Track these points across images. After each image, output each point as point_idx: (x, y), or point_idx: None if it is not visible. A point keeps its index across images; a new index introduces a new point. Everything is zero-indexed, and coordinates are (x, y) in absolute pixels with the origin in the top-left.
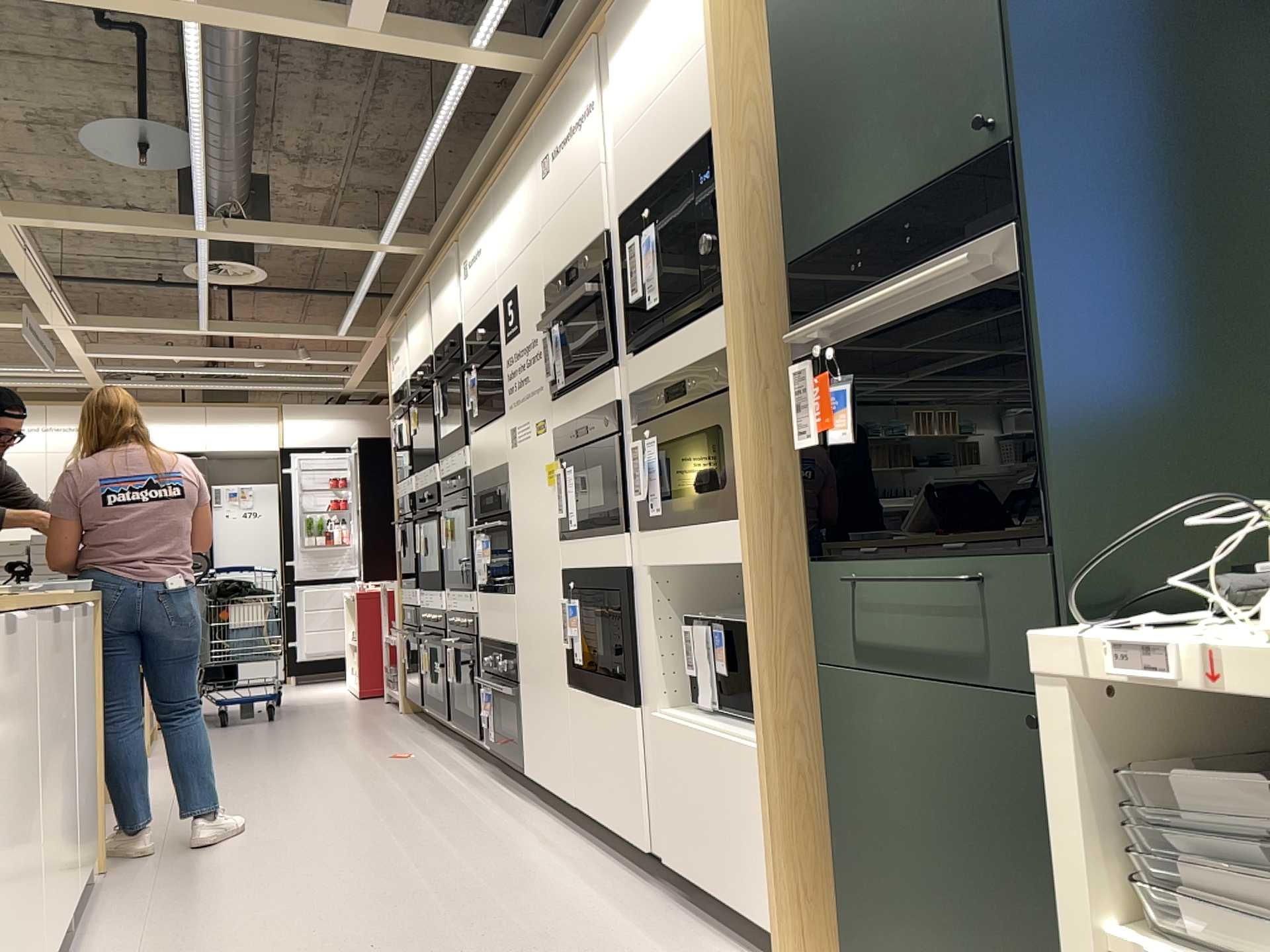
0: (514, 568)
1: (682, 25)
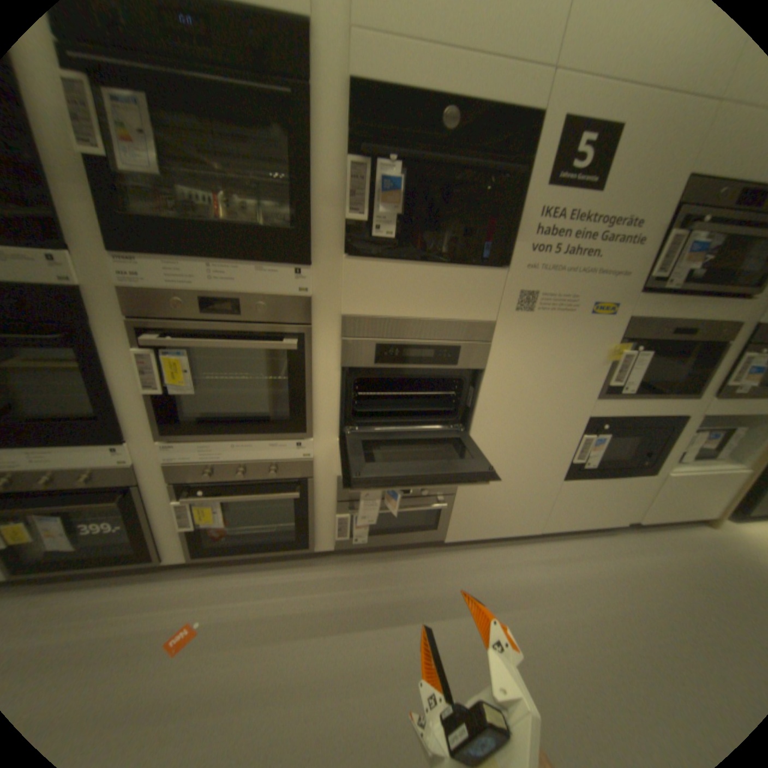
0: (476, 416)
1: None
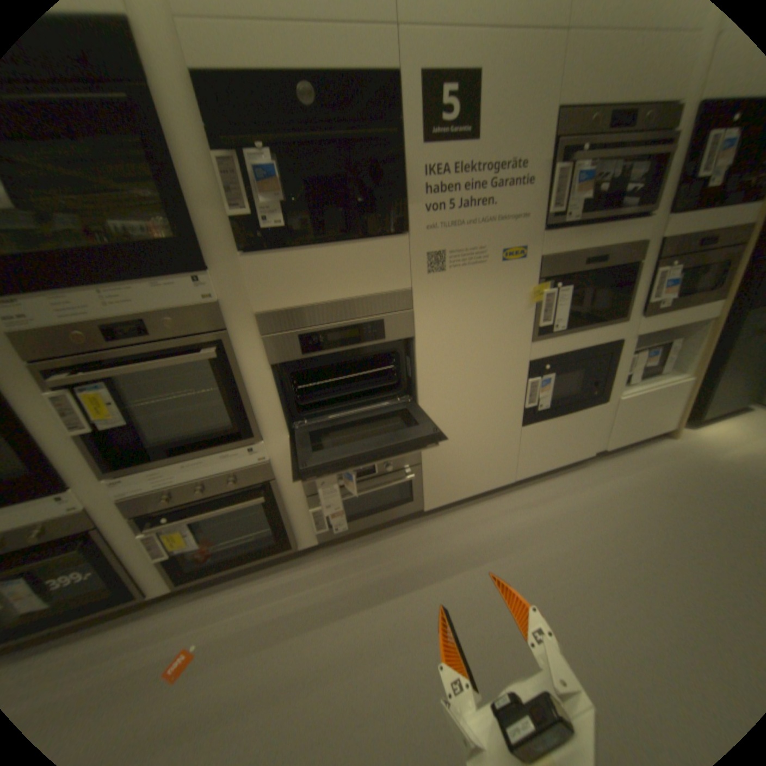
0: (419, 384)
1: None
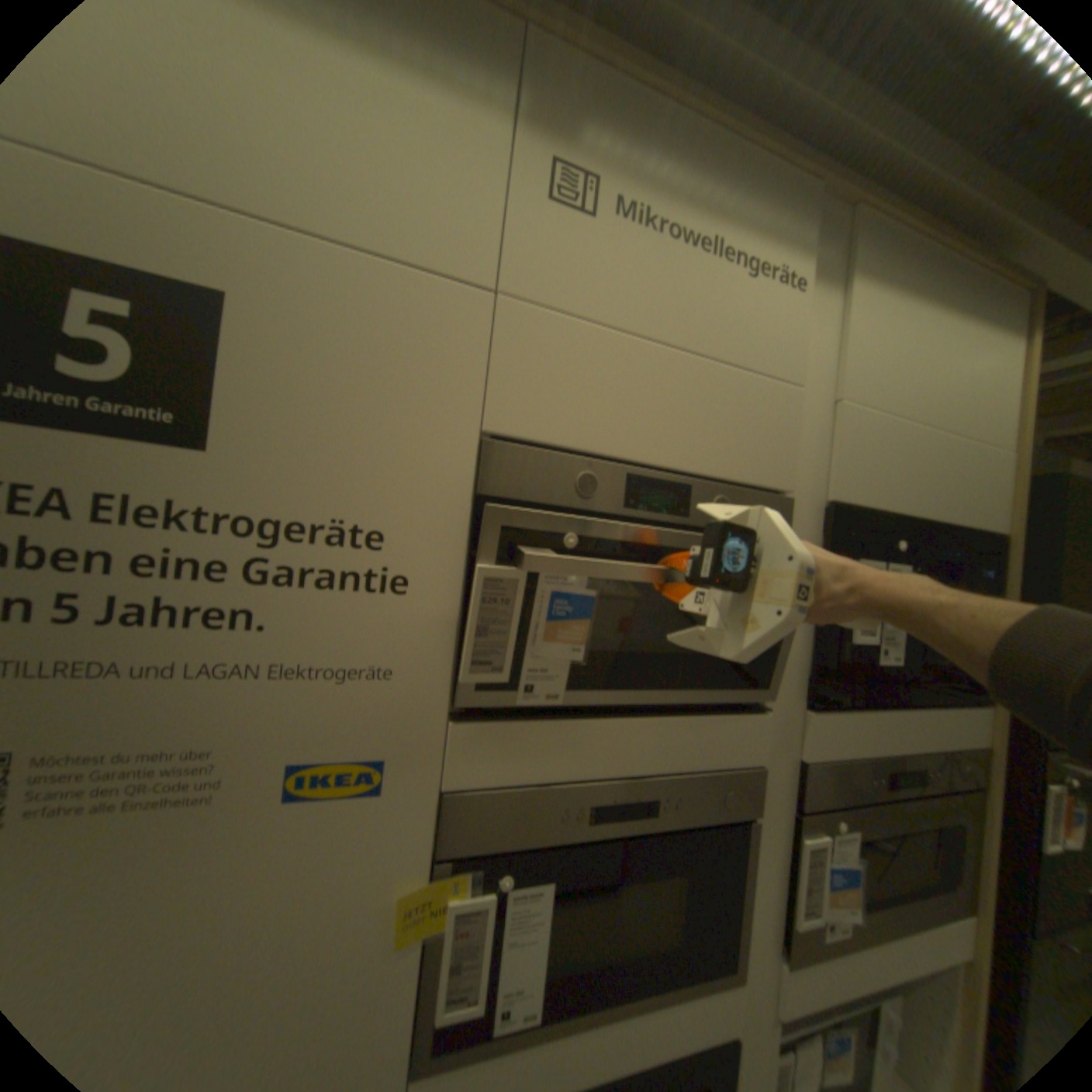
0: None
1: (987, 393)
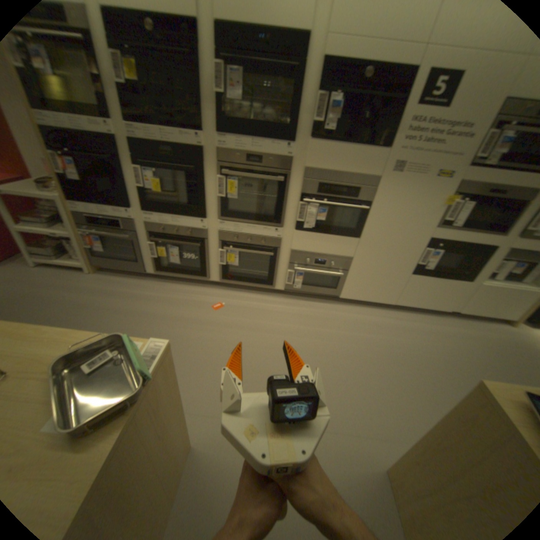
0: (365, 228)
1: None
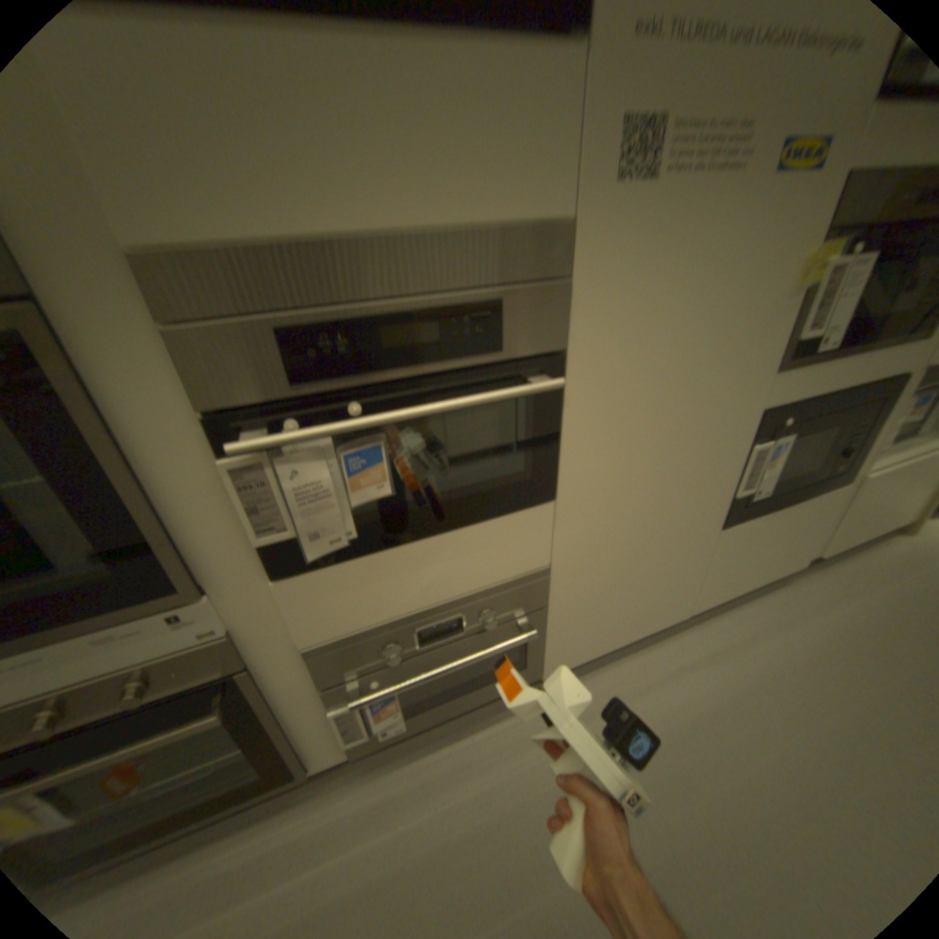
0: (563, 456)
1: None
